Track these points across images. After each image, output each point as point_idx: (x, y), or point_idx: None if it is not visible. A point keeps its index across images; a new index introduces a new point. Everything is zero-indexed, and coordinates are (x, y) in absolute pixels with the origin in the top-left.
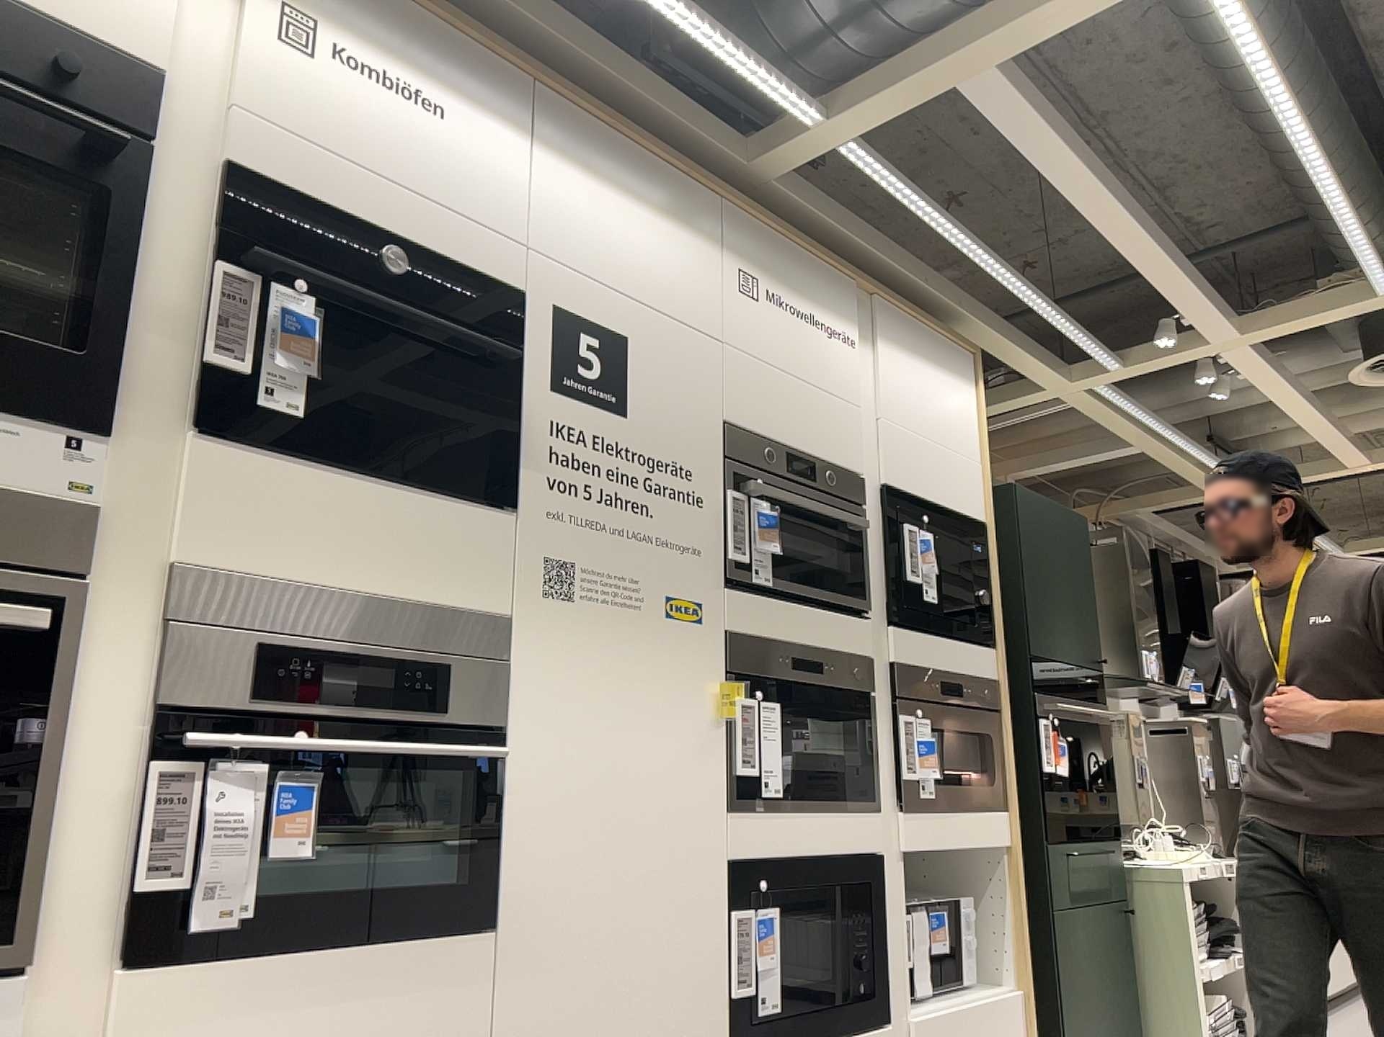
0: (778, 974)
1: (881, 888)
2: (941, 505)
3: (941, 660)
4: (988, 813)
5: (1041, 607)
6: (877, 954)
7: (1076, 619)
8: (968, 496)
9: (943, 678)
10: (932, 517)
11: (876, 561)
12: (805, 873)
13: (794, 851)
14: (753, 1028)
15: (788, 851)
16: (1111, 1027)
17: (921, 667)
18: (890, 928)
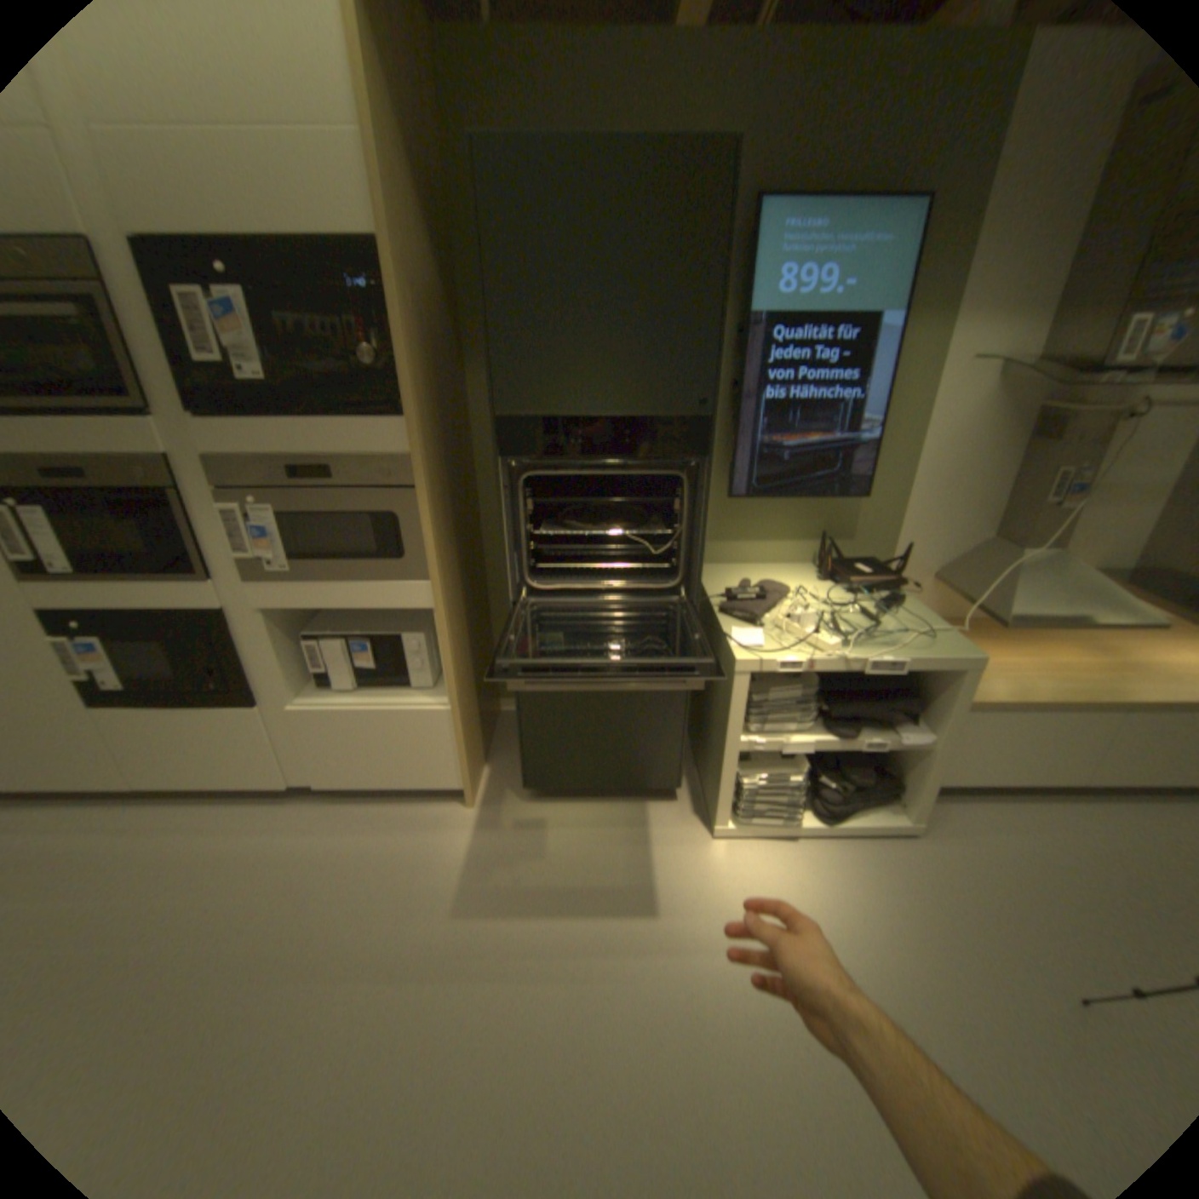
0: (108, 672)
1: (216, 633)
2: (259, 236)
3: (281, 445)
4: (391, 582)
5: (532, 343)
6: (223, 671)
7: (643, 345)
8: (322, 201)
9: (287, 463)
10: (233, 263)
11: (150, 345)
12: (116, 620)
13: (100, 606)
14: (97, 694)
15: (92, 606)
16: (617, 747)
17: (246, 455)
18: (246, 656)
